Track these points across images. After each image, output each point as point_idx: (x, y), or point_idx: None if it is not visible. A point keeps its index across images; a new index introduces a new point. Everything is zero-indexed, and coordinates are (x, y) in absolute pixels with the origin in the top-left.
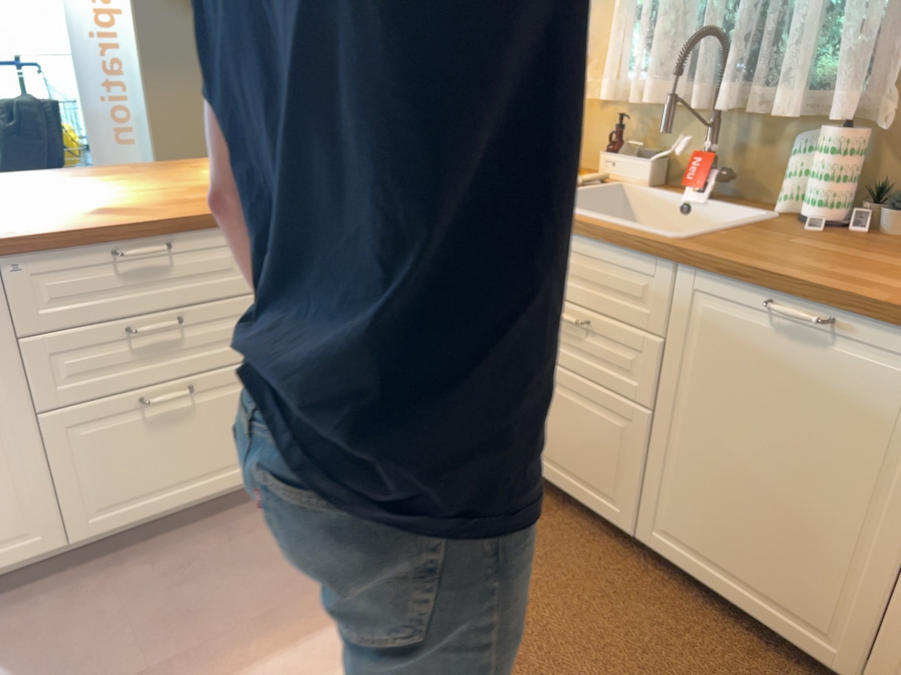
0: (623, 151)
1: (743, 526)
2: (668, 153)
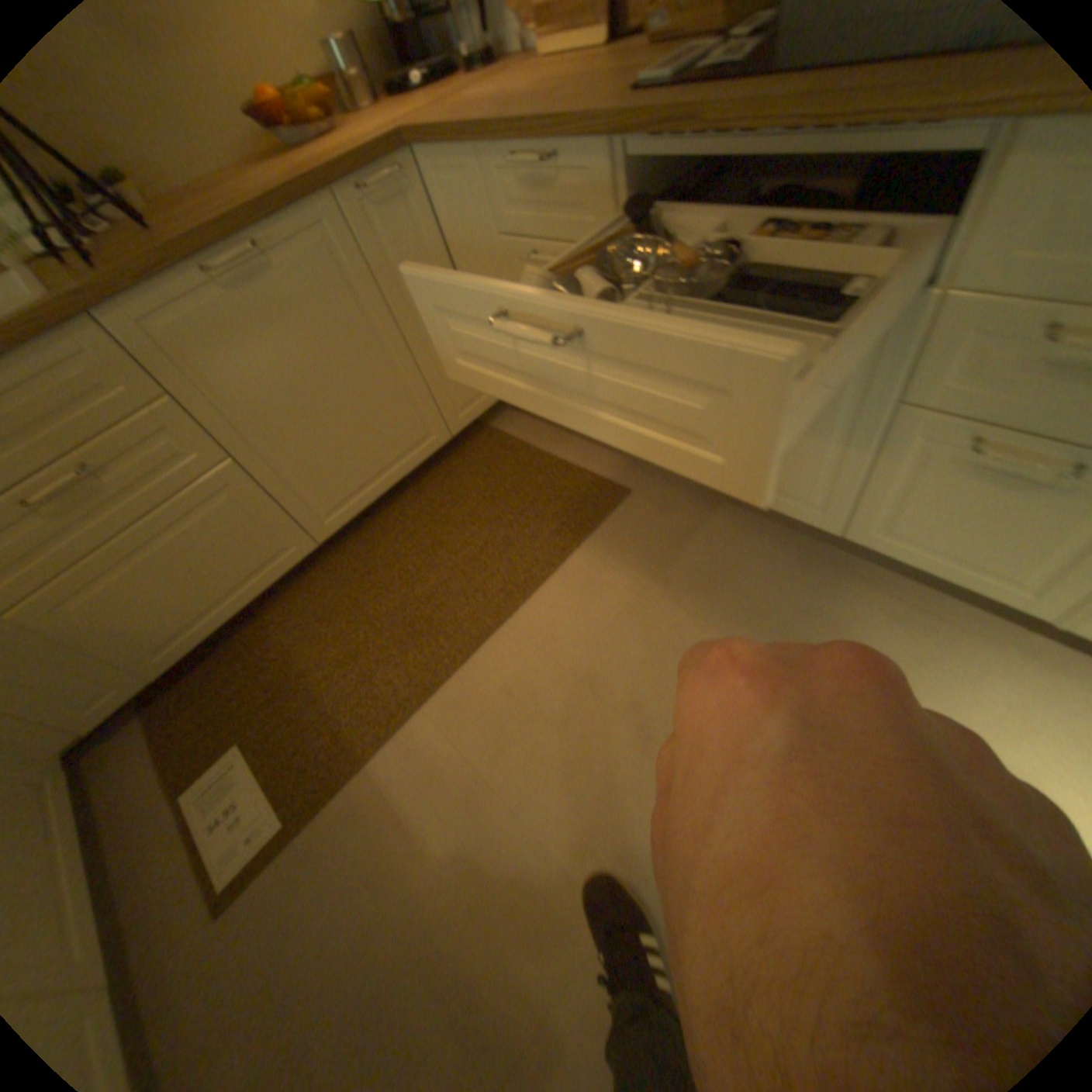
0: None
1: (352, 441)
2: None
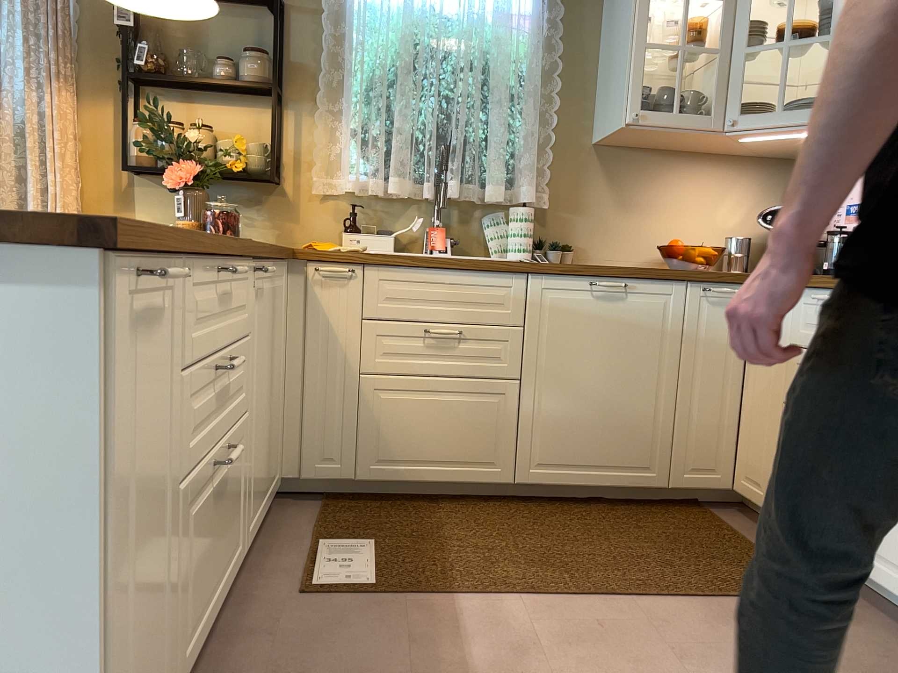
0: (362, 230)
1: (594, 428)
2: (408, 227)
